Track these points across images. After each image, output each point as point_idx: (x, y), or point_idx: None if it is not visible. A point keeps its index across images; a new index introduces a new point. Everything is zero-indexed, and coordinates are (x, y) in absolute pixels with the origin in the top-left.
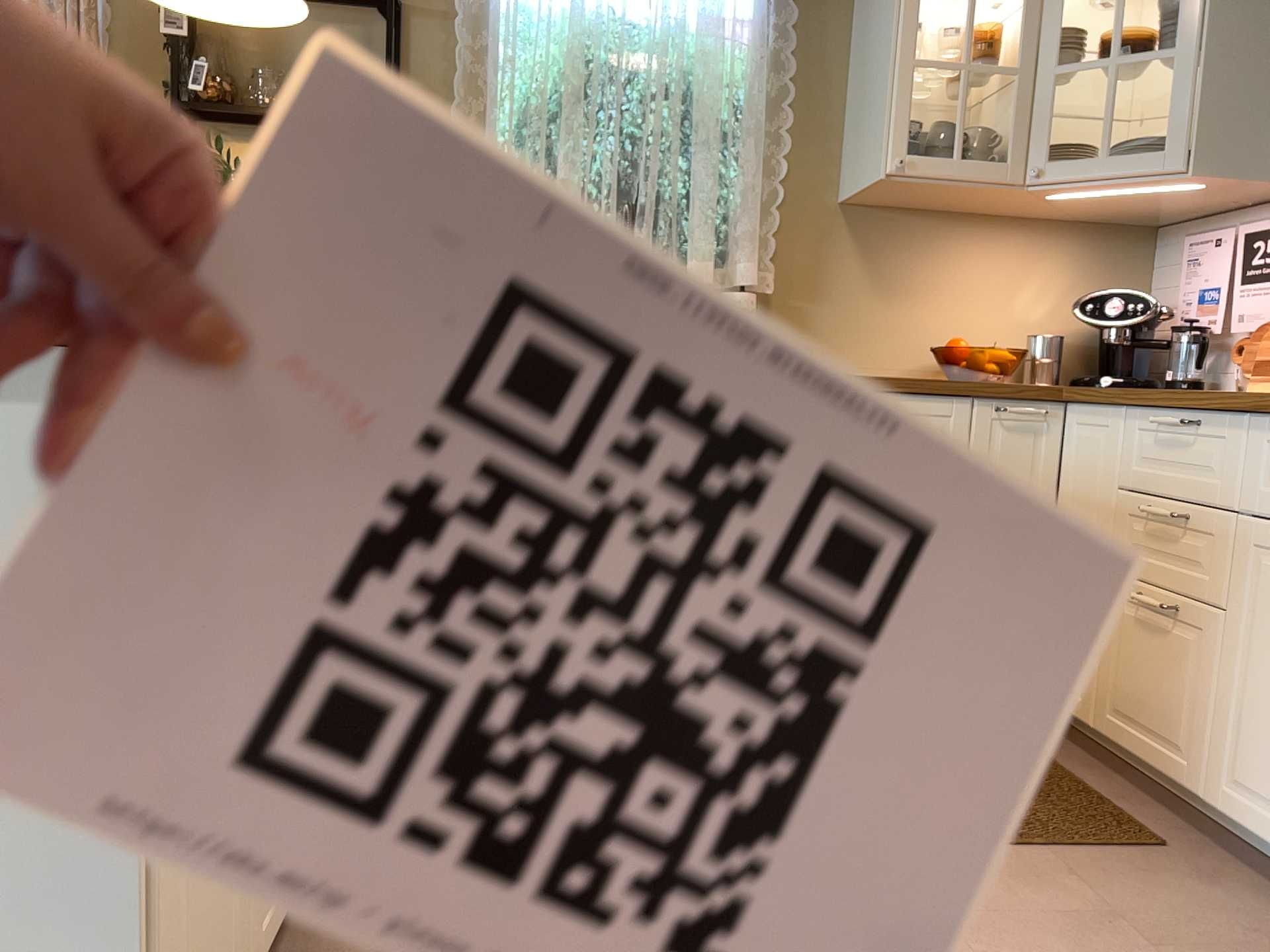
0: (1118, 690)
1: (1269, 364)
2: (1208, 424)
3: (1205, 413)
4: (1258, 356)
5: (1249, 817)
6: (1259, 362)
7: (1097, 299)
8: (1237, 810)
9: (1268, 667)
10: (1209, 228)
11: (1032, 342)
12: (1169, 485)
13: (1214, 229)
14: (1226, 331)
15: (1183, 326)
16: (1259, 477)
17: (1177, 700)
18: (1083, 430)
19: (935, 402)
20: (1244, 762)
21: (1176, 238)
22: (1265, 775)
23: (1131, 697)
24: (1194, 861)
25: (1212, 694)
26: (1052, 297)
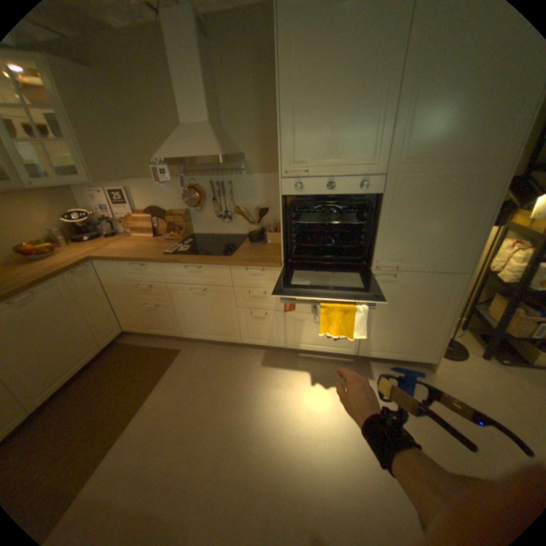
0: (148, 323)
1: (133, 228)
2: (147, 264)
3: (145, 262)
4: (128, 225)
5: (192, 336)
6: (129, 227)
7: (62, 211)
8: (189, 335)
9: (185, 310)
10: (89, 184)
11: (50, 233)
12: (141, 279)
13: (91, 185)
14: (111, 215)
15: (97, 215)
16: (167, 275)
17: (165, 321)
18: (101, 267)
19: (49, 282)
20: (187, 327)
21: (77, 186)
22: (192, 328)
23: (152, 324)
24: (185, 348)
25: (174, 318)
26: (45, 214)
